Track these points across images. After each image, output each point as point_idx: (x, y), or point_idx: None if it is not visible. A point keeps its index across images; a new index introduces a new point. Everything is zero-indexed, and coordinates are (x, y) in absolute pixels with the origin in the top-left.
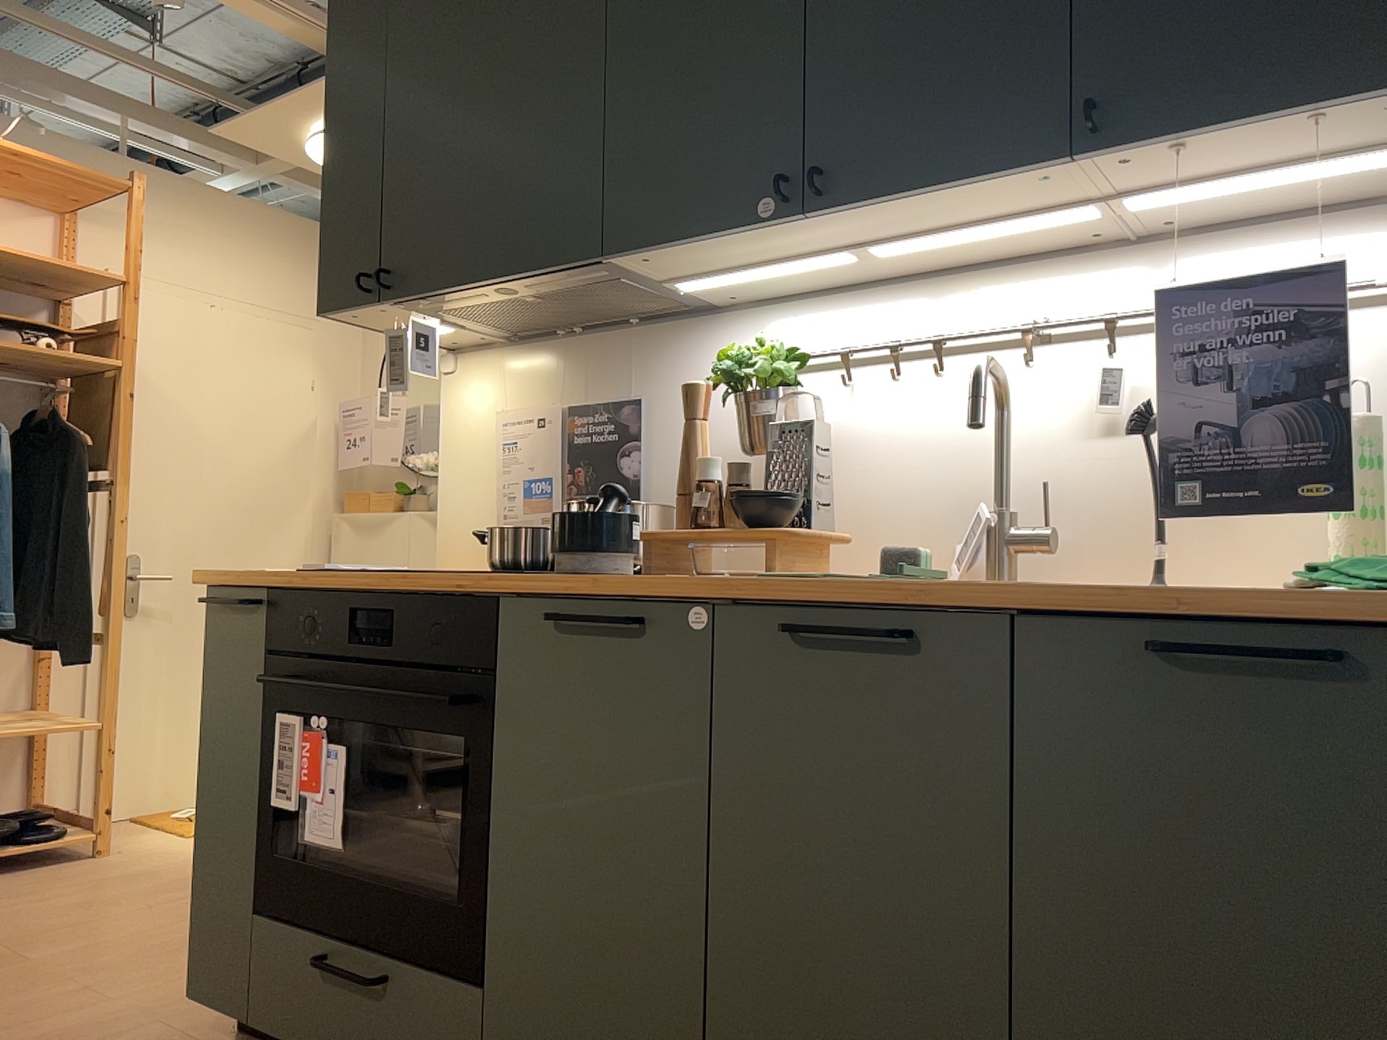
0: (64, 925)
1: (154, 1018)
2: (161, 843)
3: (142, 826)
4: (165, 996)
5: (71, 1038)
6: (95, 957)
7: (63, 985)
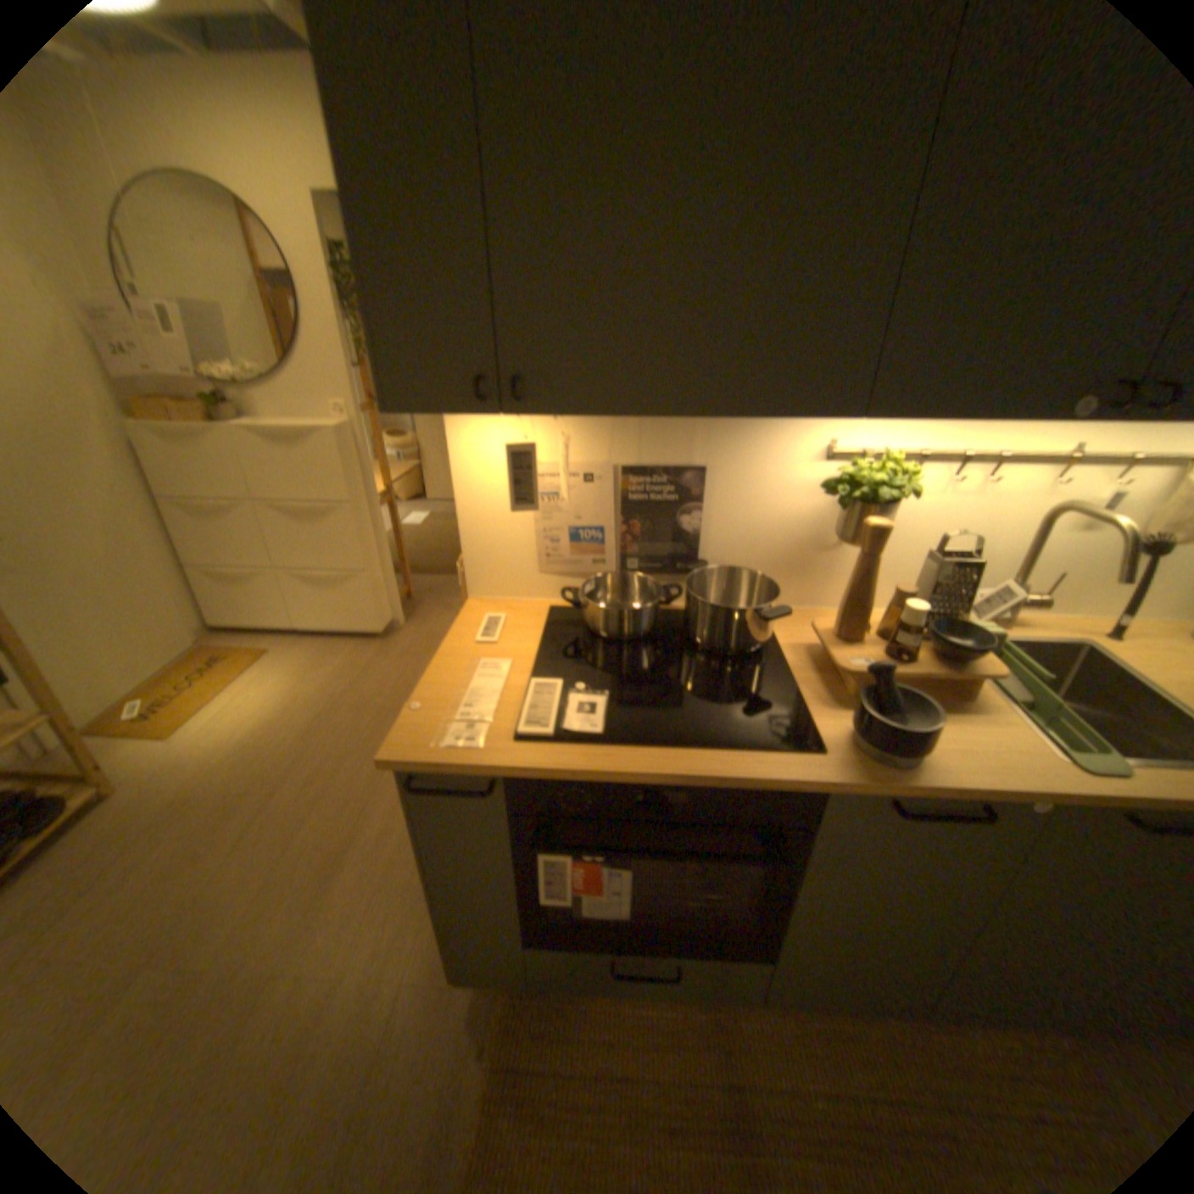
0: (185, 908)
1: (392, 981)
2: (149, 757)
3: (105, 741)
4: (373, 952)
5: (357, 1045)
6: (262, 935)
7: (277, 987)
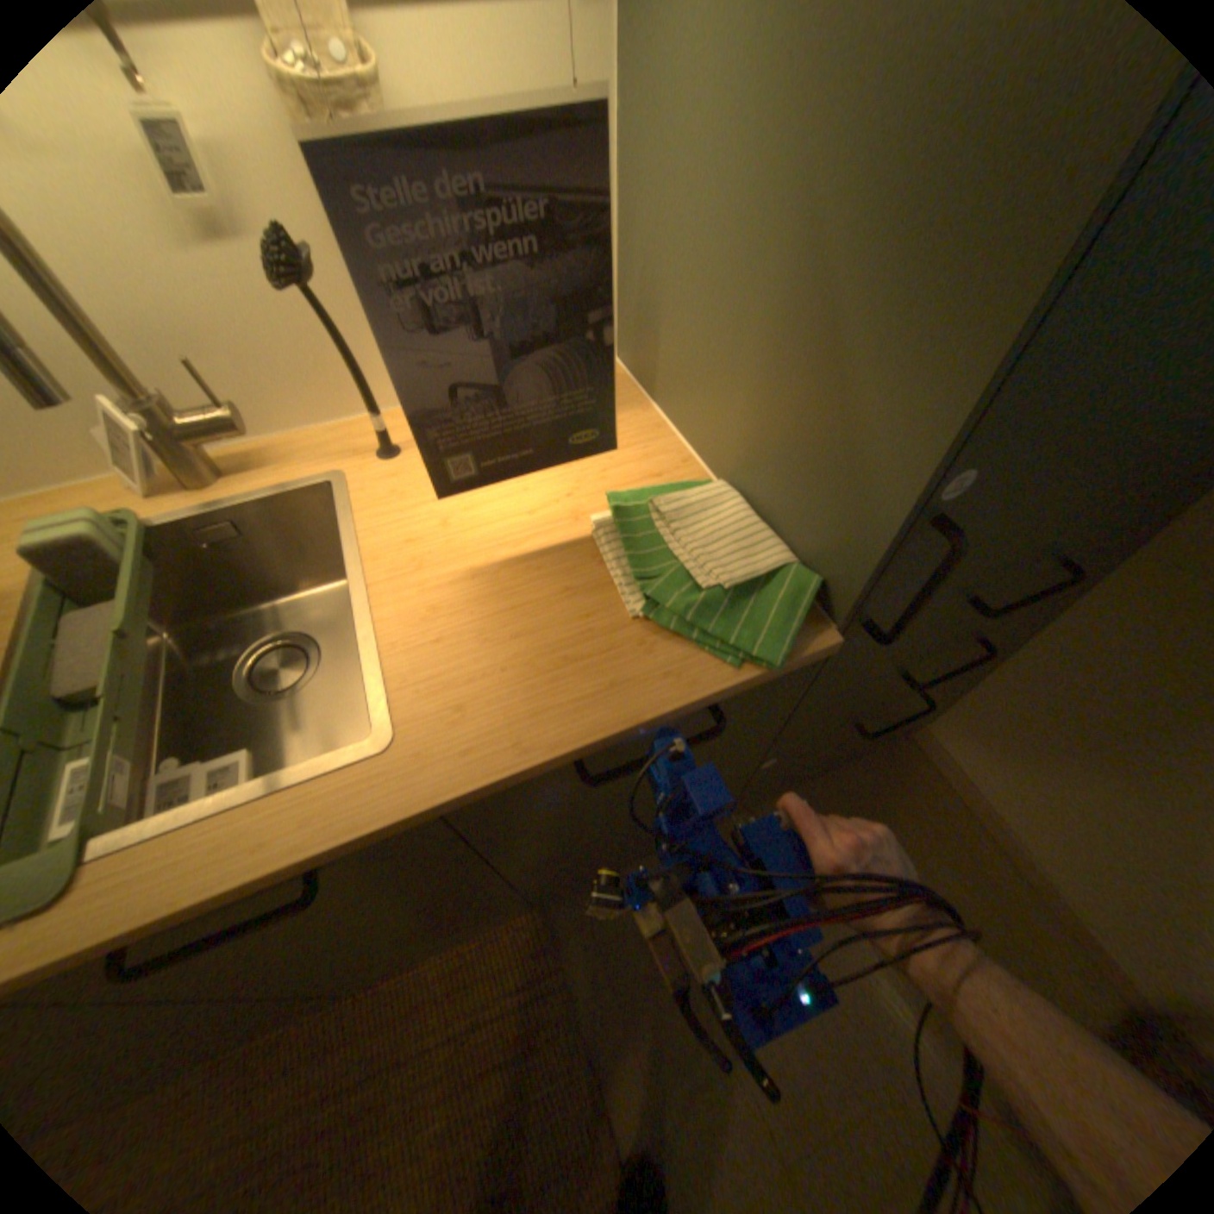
0: None
1: None
2: None
3: None
4: None
5: None
6: None
7: None
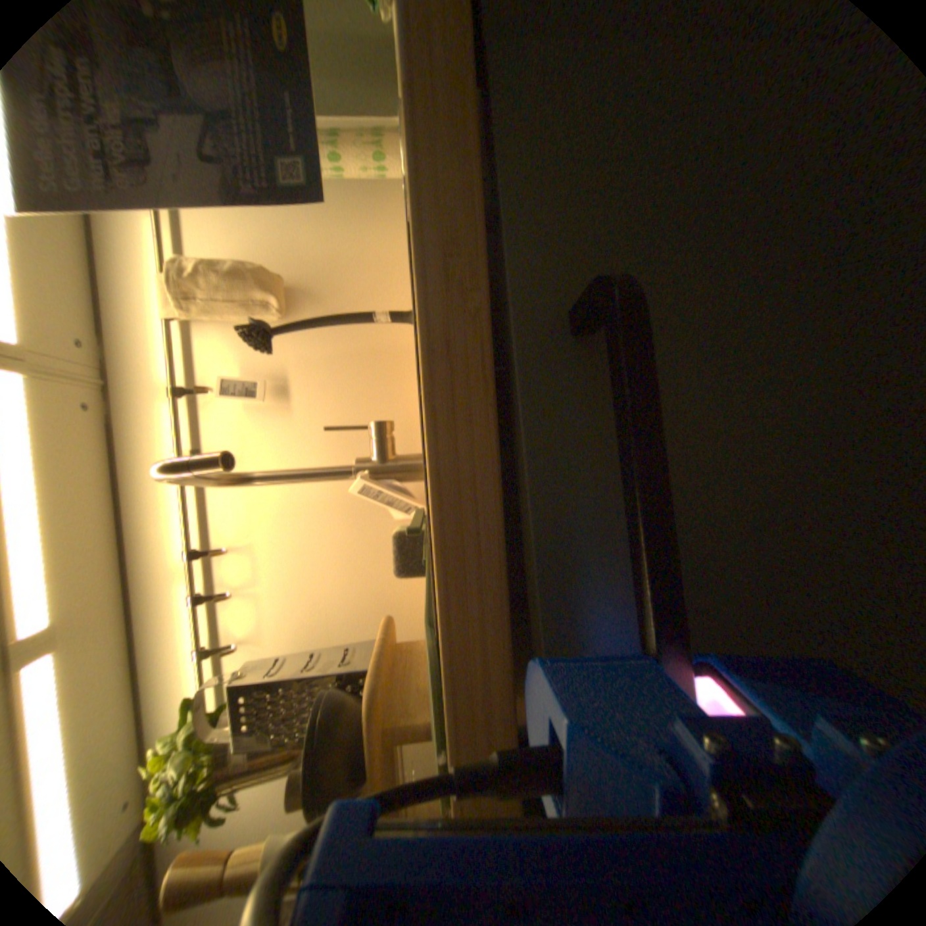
0: None
1: None
2: None
3: None
4: None
5: None
6: None
7: None
